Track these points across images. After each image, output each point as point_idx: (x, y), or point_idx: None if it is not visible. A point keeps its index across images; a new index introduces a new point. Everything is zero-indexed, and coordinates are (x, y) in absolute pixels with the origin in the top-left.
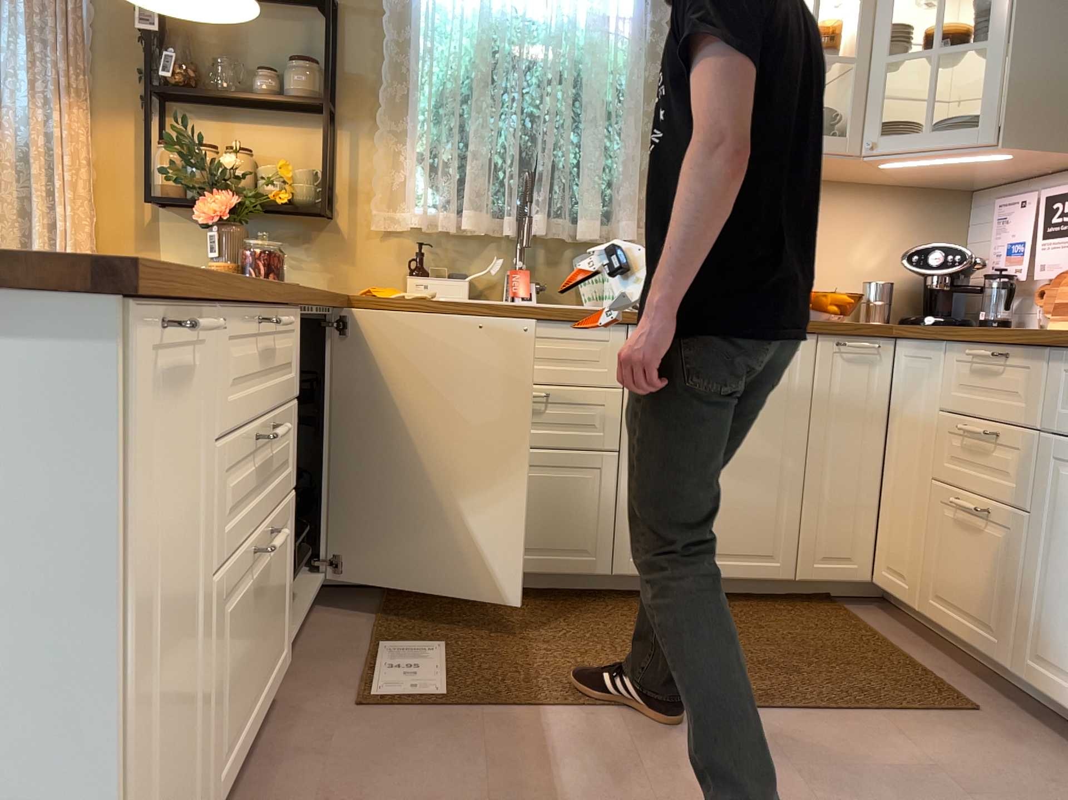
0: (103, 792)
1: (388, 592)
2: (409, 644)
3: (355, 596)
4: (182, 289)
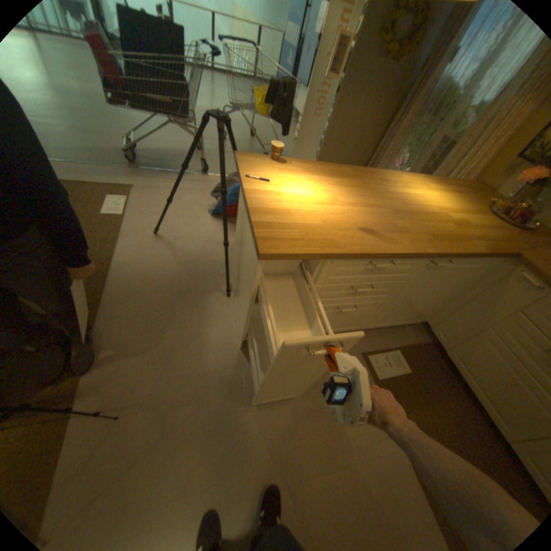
0: (248, 322)
1: (436, 344)
2: (405, 361)
3: (426, 334)
4: (304, 257)
